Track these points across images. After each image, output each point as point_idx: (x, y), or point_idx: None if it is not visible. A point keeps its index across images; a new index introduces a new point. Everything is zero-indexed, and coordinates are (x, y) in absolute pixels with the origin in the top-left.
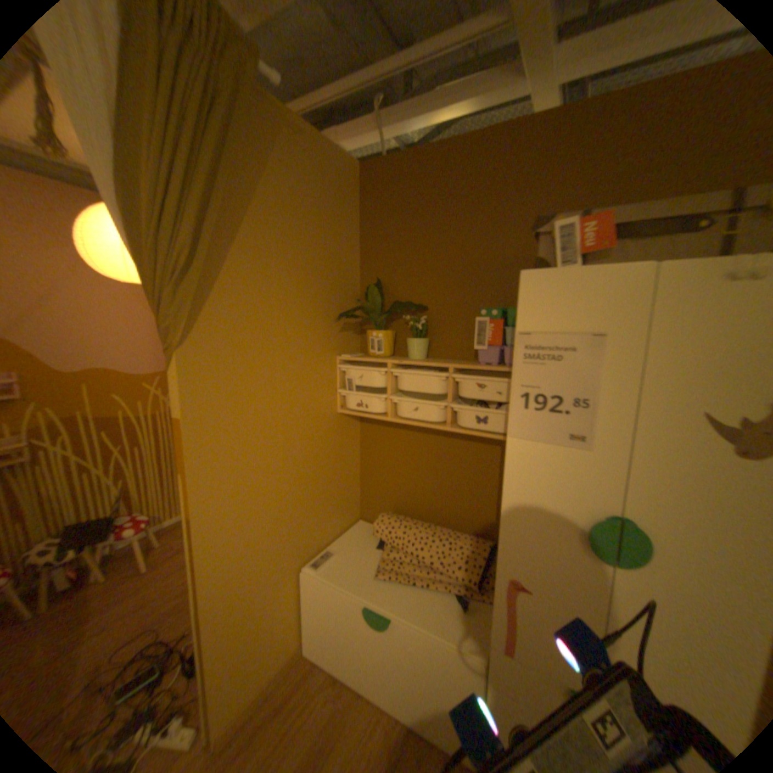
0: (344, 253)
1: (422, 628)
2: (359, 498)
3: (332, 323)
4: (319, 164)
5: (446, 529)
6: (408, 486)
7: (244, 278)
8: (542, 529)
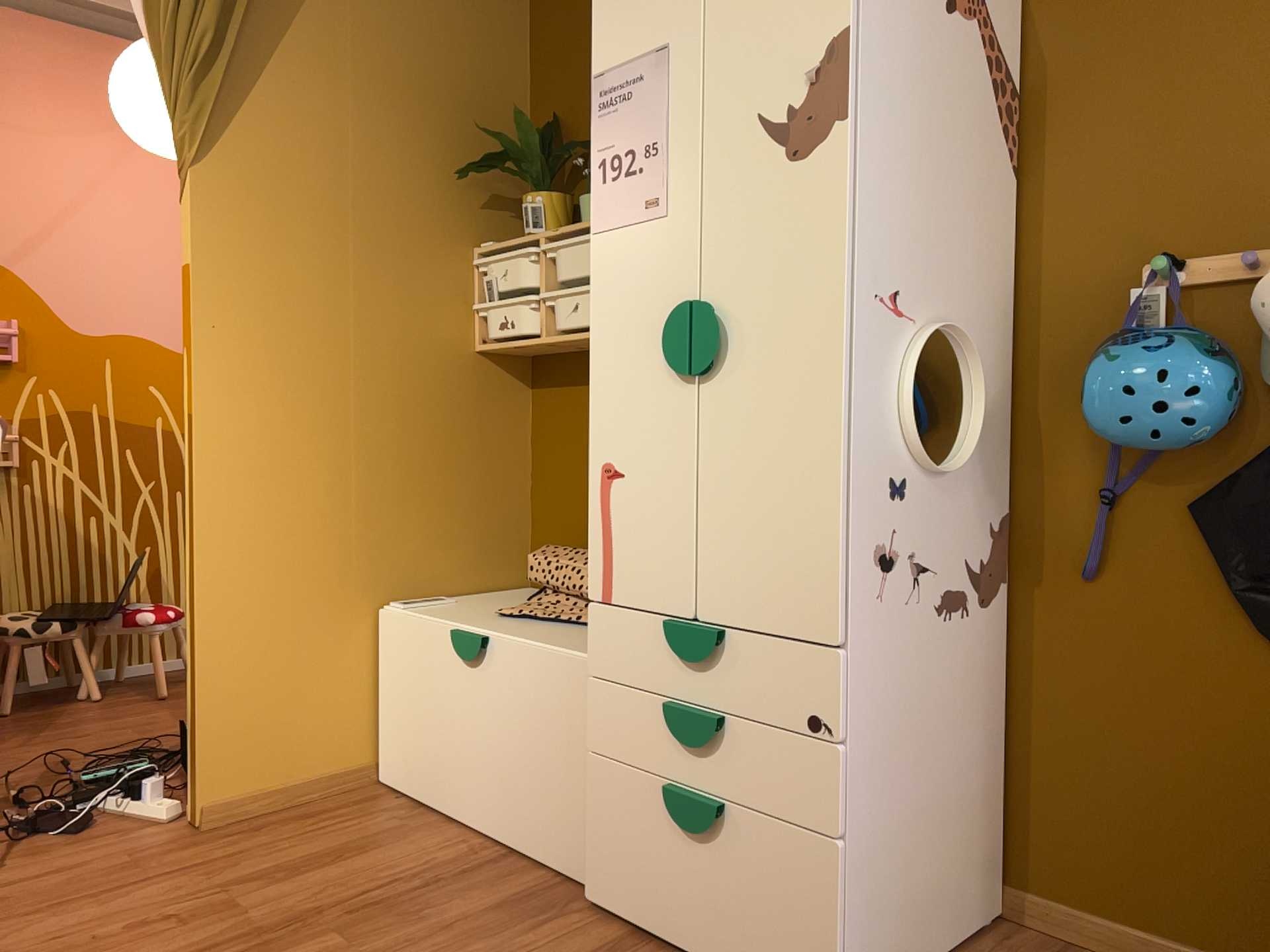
0: (491, 76)
1: (526, 642)
2: (522, 541)
3: (461, 187)
4: None
5: None
6: None
7: (296, 89)
8: (627, 364)
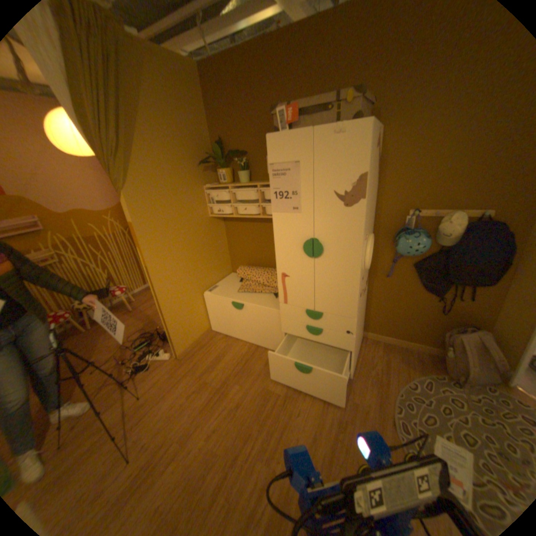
0: (196, 125)
1: (256, 305)
2: (229, 262)
3: (196, 168)
4: (169, 71)
5: (270, 268)
6: (251, 252)
7: (143, 150)
8: (288, 250)
